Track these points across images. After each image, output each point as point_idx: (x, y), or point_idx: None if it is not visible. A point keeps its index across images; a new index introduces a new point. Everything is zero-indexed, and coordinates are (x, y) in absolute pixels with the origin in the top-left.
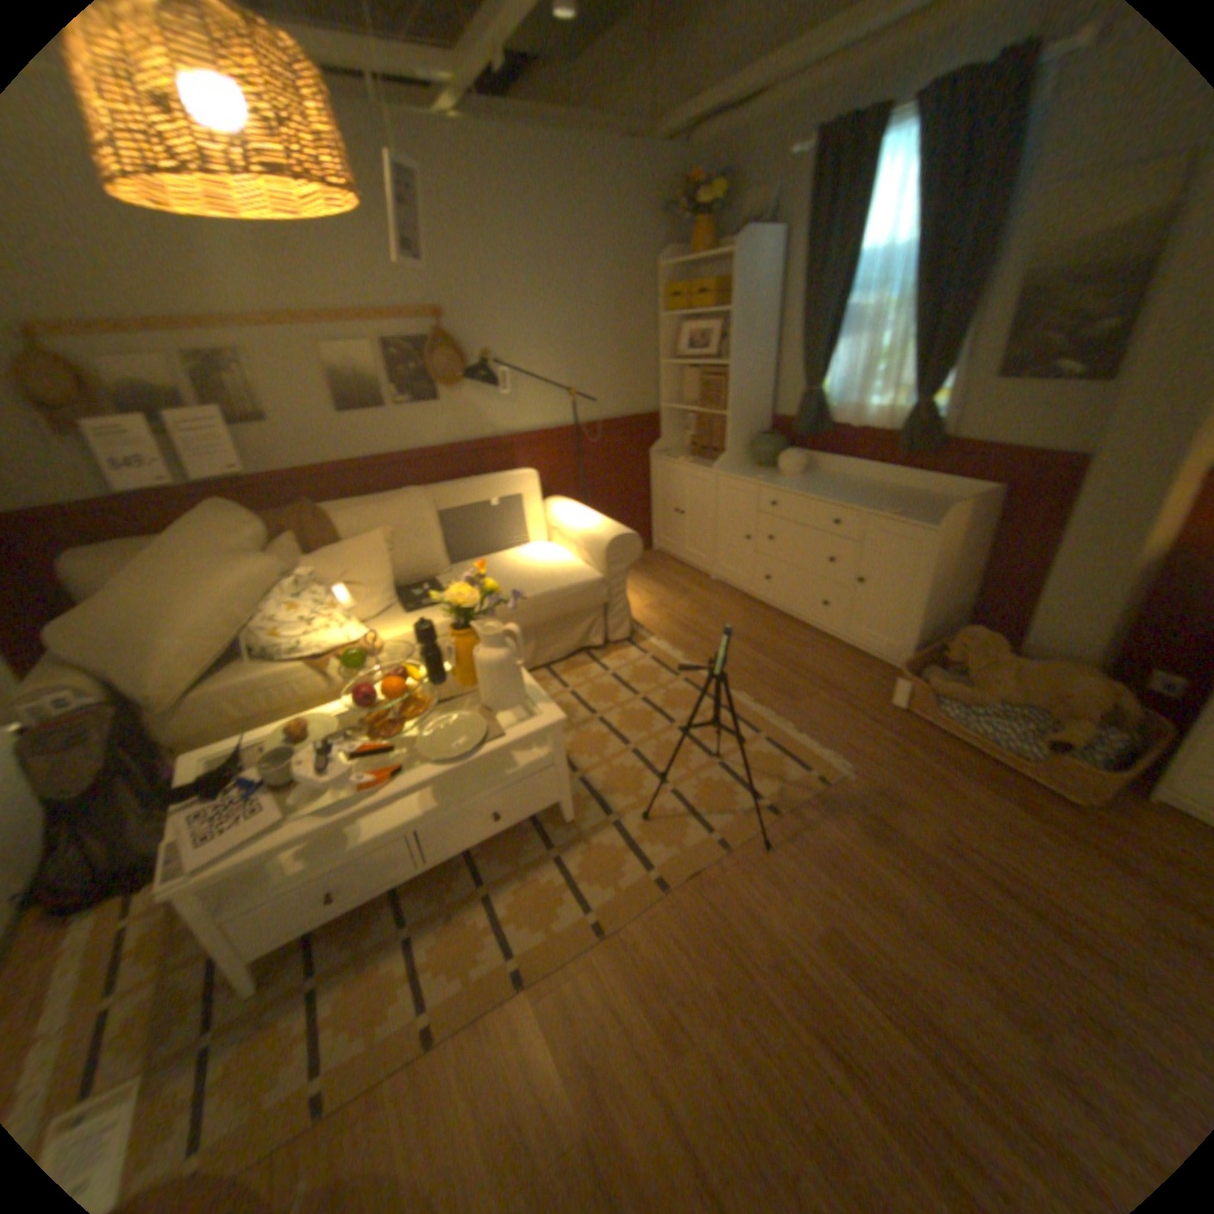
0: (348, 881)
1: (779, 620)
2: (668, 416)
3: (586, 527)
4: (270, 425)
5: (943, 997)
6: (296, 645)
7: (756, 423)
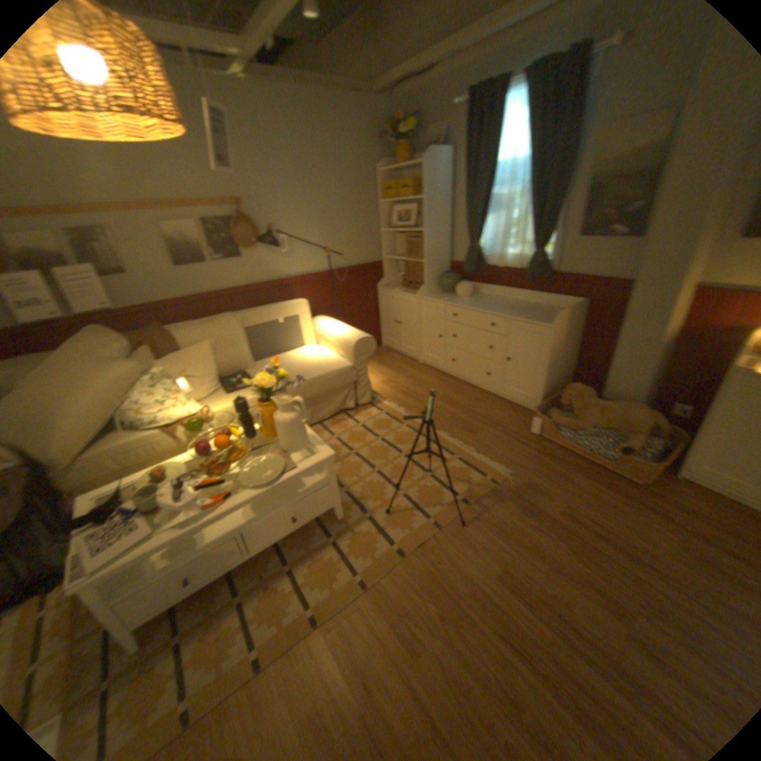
0: (197, 570)
1: (461, 386)
2: (387, 263)
3: (340, 334)
4: (128, 276)
5: (570, 604)
6: (154, 419)
7: (441, 266)
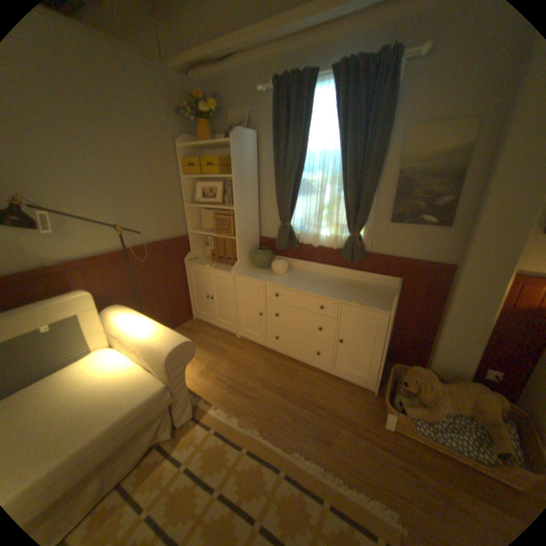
0: None
1: (289, 363)
2: (195, 237)
3: (144, 339)
4: None
5: None
6: None
7: (253, 242)
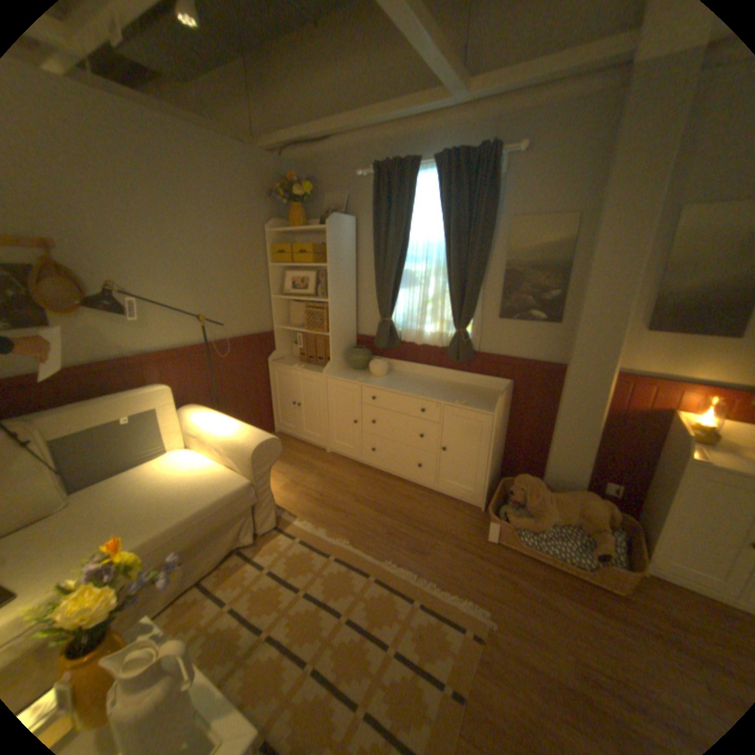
0: None
1: (387, 479)
2: (281, 333)
3: (228, 435)
4: None
5: None
6: None
7: (349, 340)
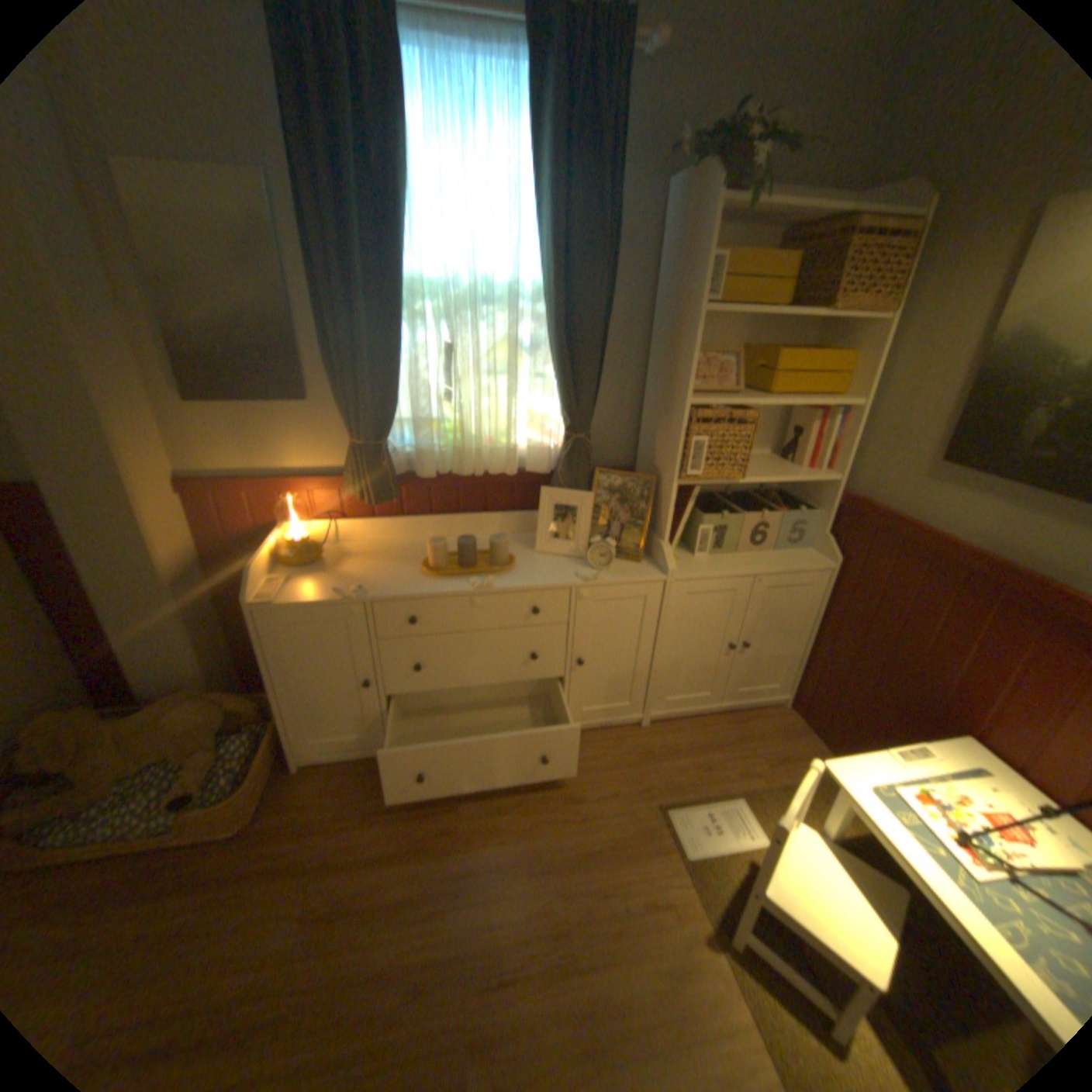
0: None
1: None
2: None
3: None
4: None
5: None
6: None
7: None
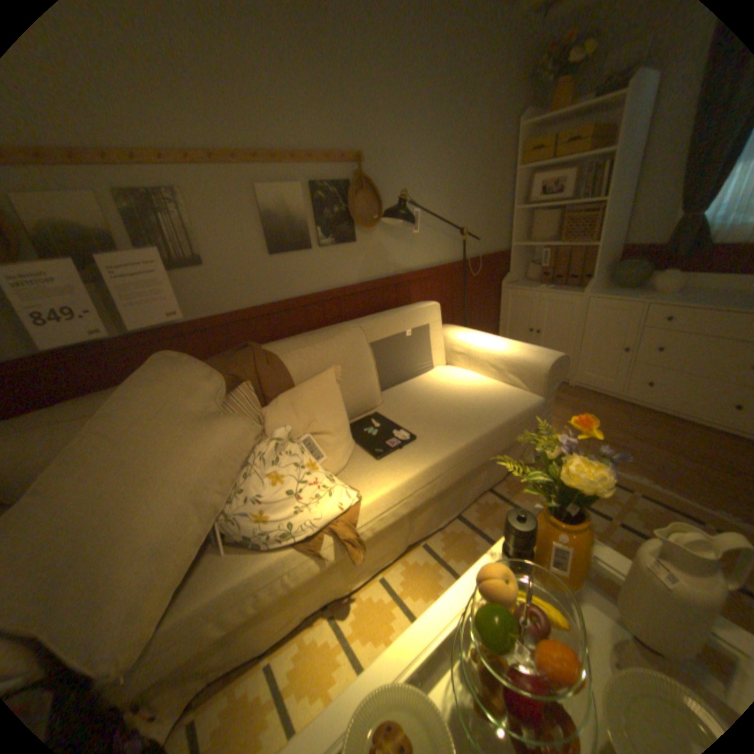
0: None
1: (669, 421)
2: (517, 253)
3: (509, 351)
4: (209, 268)
5: None
6: (291, 527)
7: (615, 251)
